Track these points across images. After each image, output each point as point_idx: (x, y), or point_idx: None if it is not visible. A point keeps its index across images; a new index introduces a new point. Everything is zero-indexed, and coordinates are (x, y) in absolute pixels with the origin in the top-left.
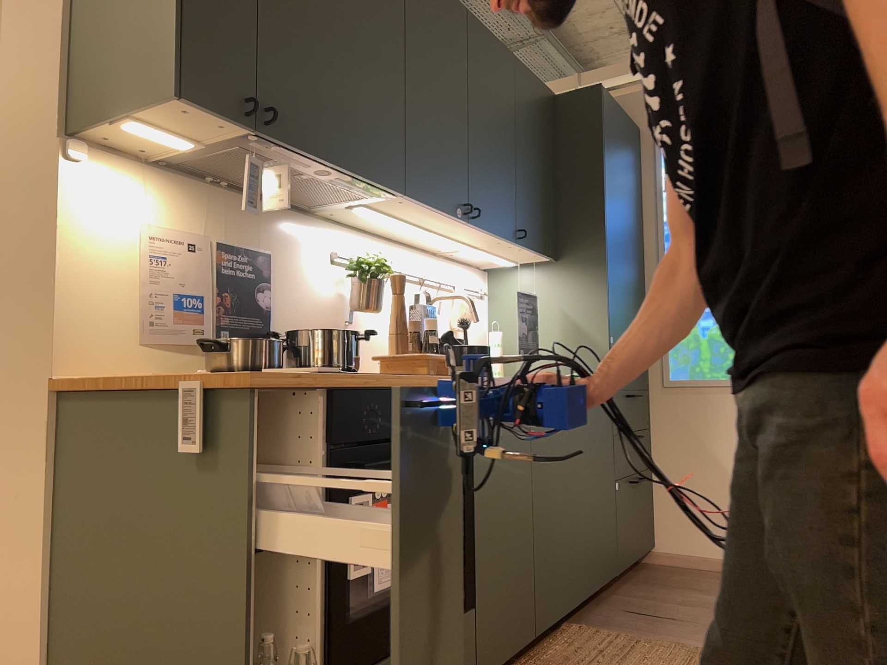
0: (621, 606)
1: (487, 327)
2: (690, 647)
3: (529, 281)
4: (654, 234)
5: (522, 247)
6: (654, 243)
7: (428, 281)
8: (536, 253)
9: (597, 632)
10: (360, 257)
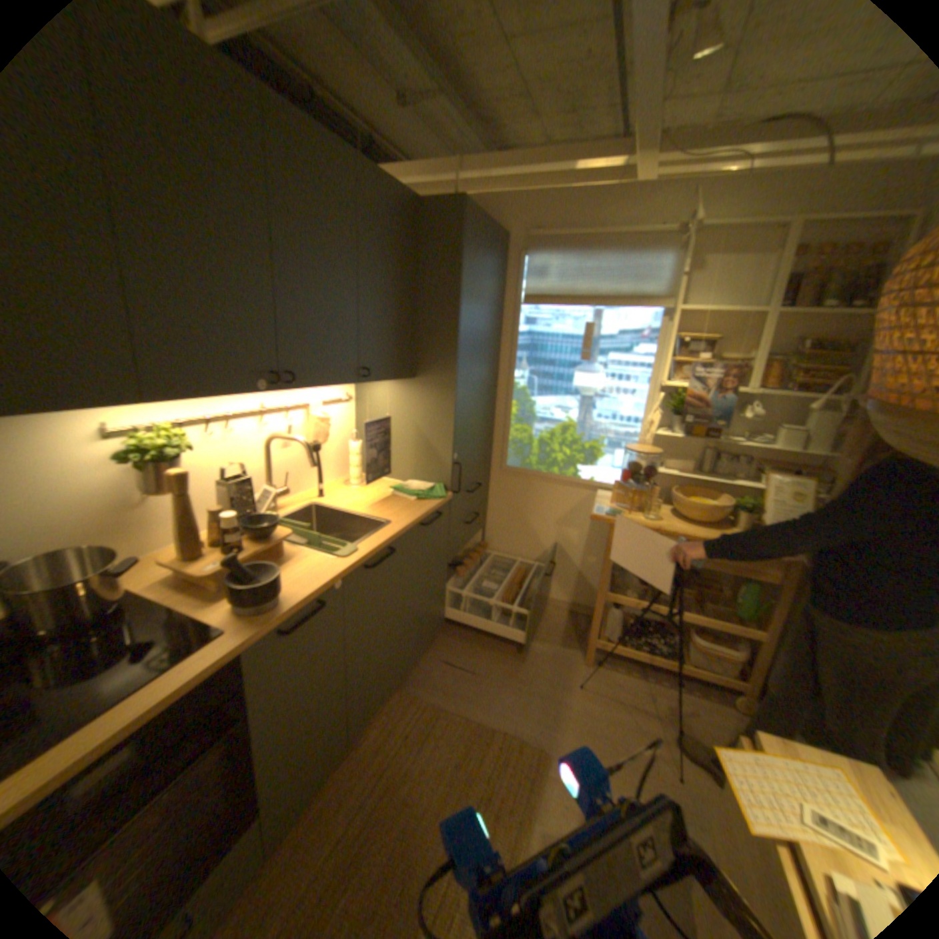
0: (439, 655)
1: (348, 432)
2: (473, 725)
3: (387, 393)
4: (508, 342)
5: (368, 381)
6: (508, 351)
7: (271, 410)
8: (385, 380)
9: (410, 705)
10: (138, 436)
